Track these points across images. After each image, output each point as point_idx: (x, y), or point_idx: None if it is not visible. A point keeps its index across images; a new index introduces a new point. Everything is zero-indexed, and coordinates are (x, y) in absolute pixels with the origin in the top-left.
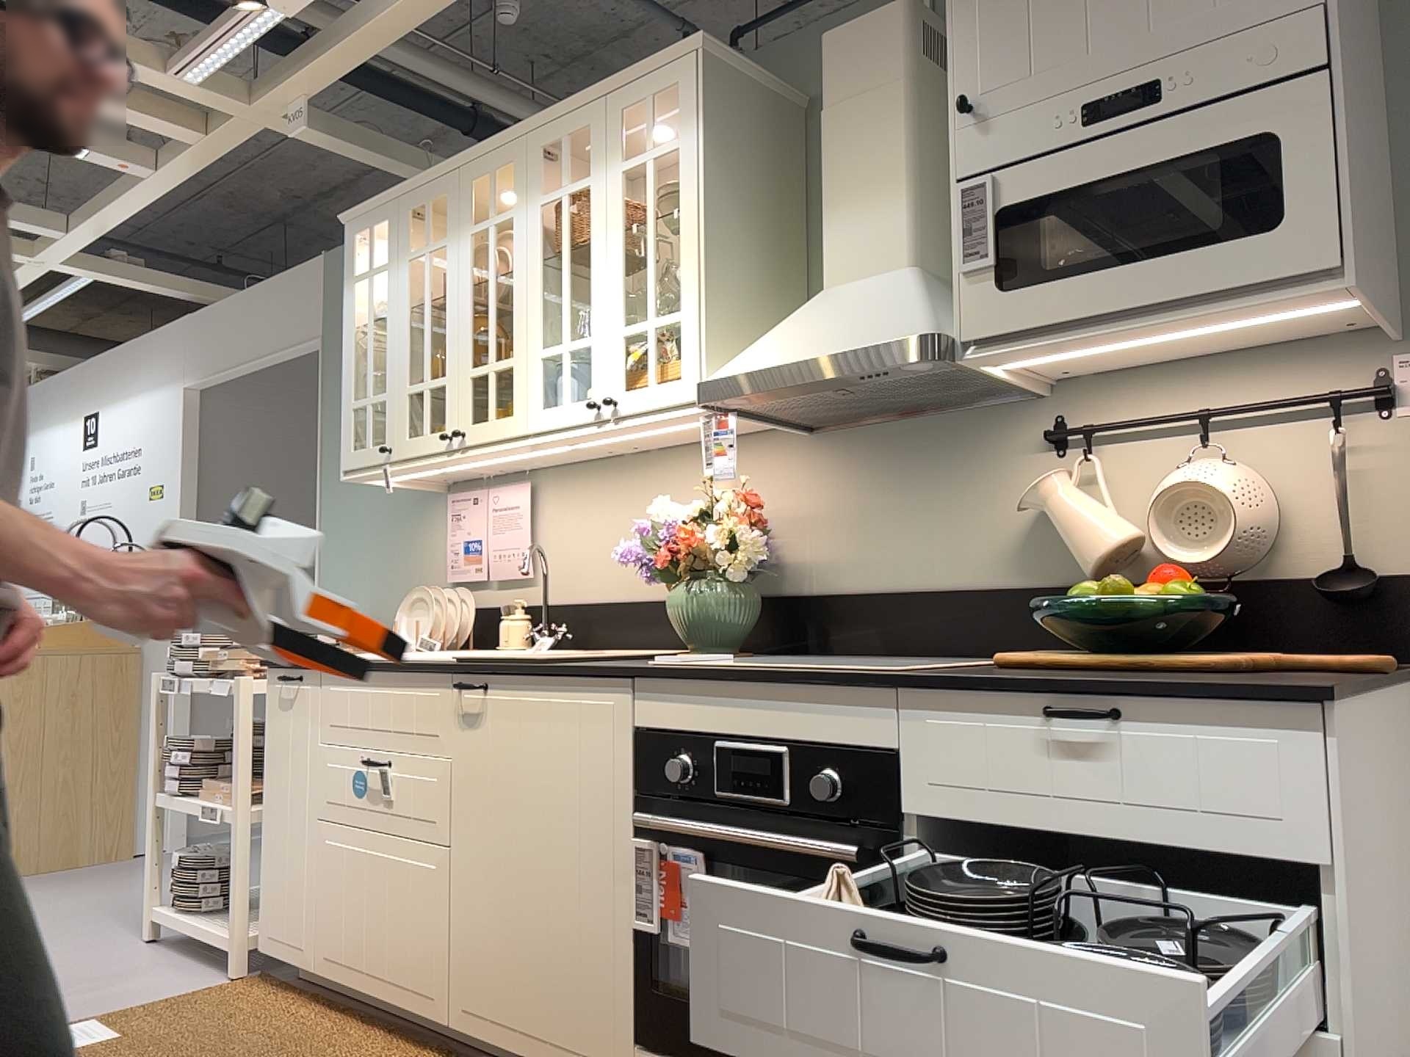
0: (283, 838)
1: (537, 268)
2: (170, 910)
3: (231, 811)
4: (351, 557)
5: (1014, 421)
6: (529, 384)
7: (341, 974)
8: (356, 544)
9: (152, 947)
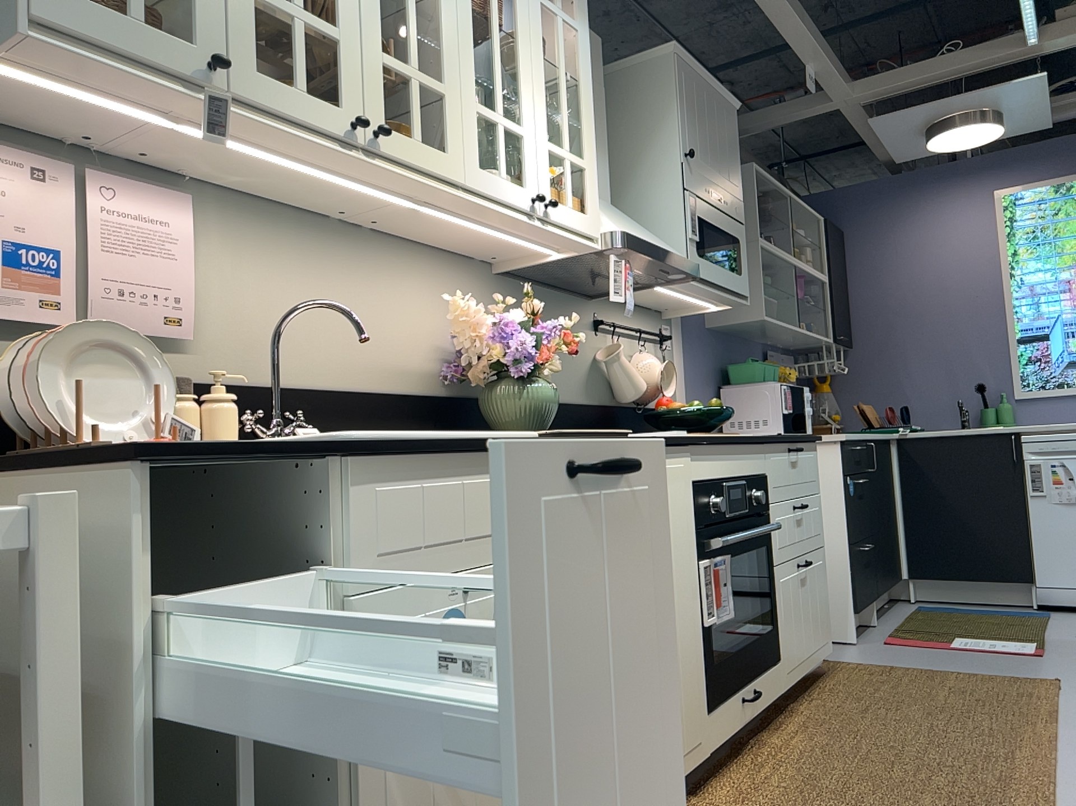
0: None
1: (469, 11)
2: None
3: None
4: None
5: (584, 309)
6: (467, 132)
7: None
8: None
9: None
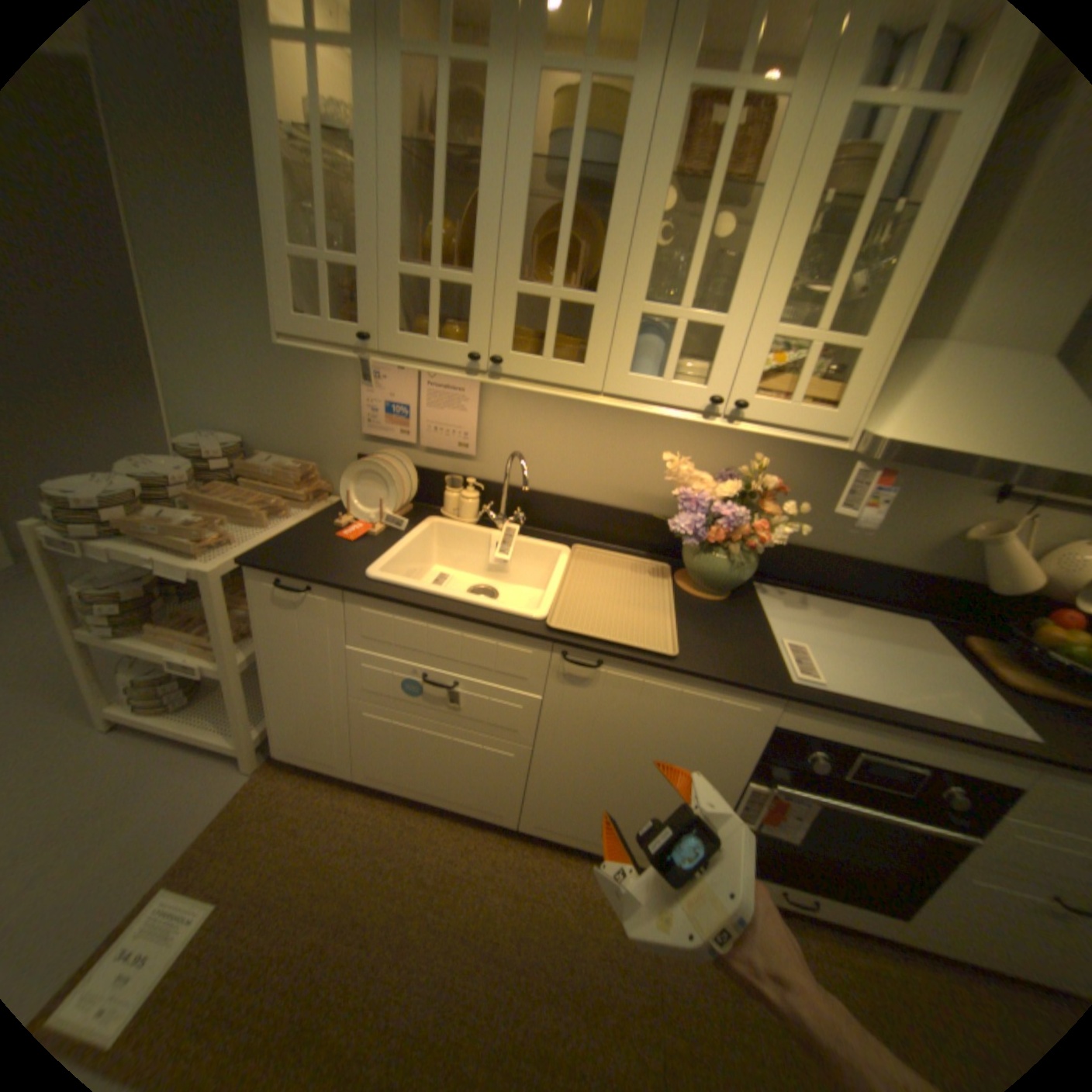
0: (298, 700)
1: (662, 186)
2: (129, 715)
3: (212, 669)
4: (210, 370)
5: None
6: (618, 339)
7: (389, 788)
8: (216, 358)
9: (118, 741)
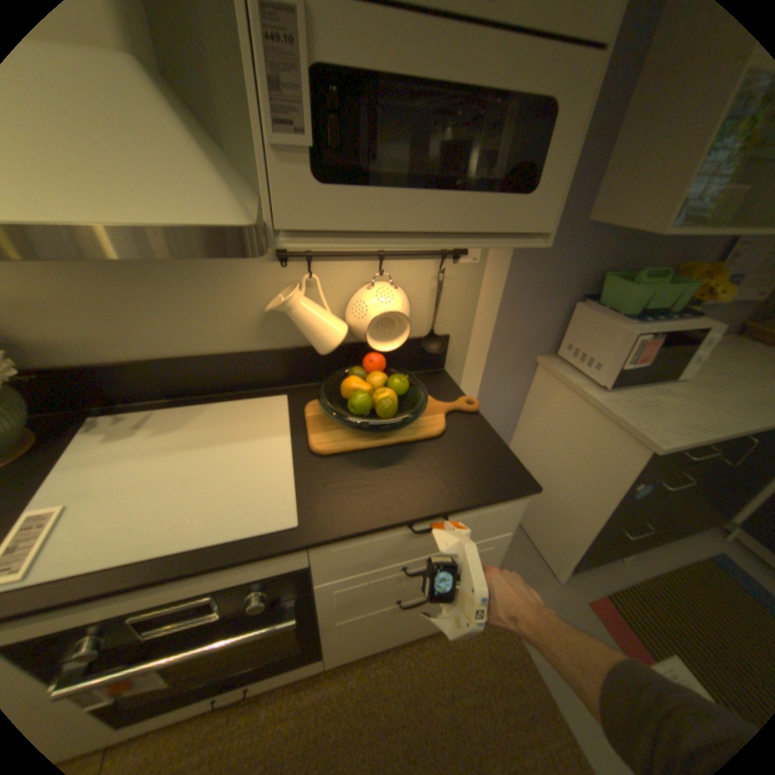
0: None
1: None
2: None
3: None
4: None
5: None
6: None
7: None
8: None
9: None
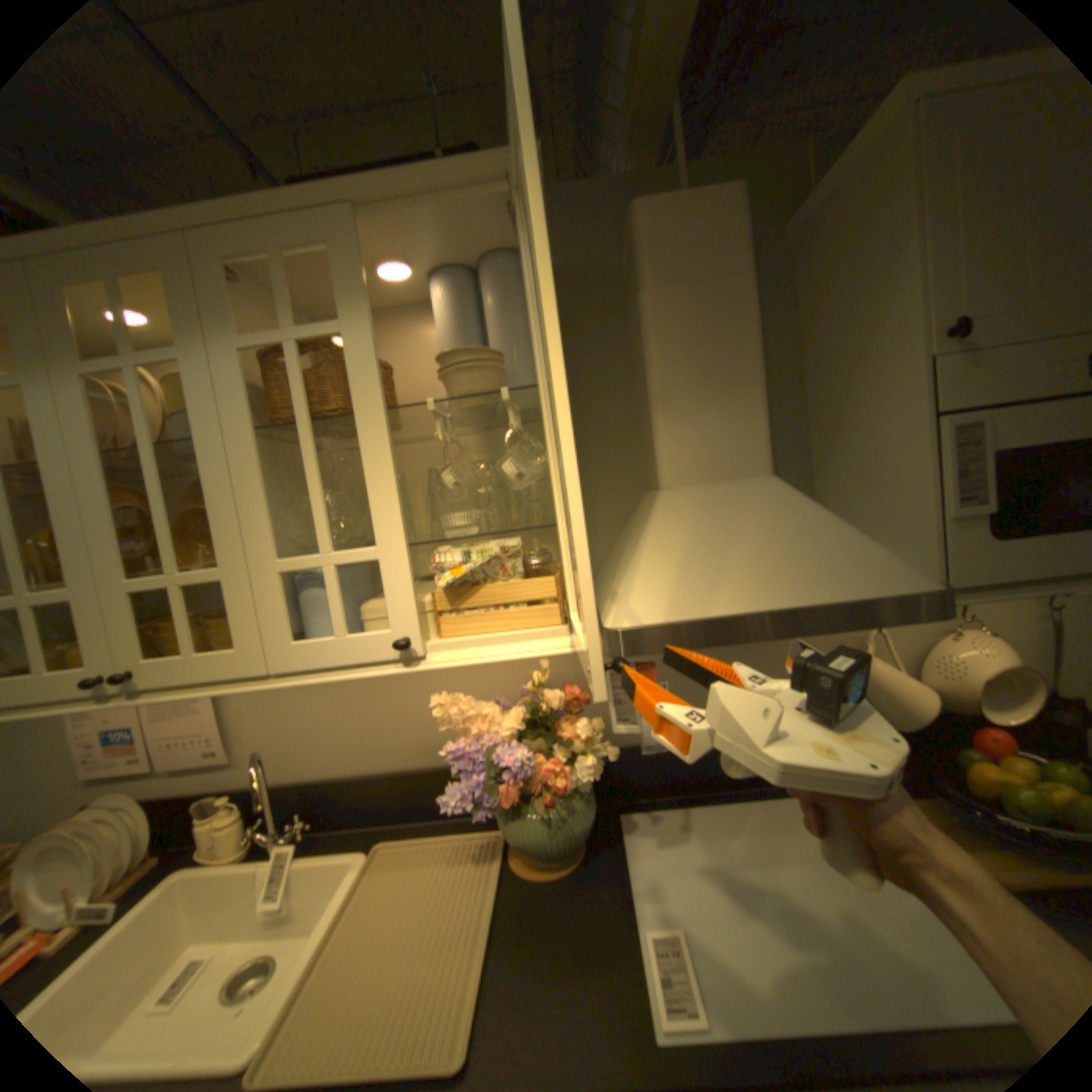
0: None
1: (247, 442)
2: None
3: None
4: None
5: None
6: (263, 607)
7: None
8: None
9: None
